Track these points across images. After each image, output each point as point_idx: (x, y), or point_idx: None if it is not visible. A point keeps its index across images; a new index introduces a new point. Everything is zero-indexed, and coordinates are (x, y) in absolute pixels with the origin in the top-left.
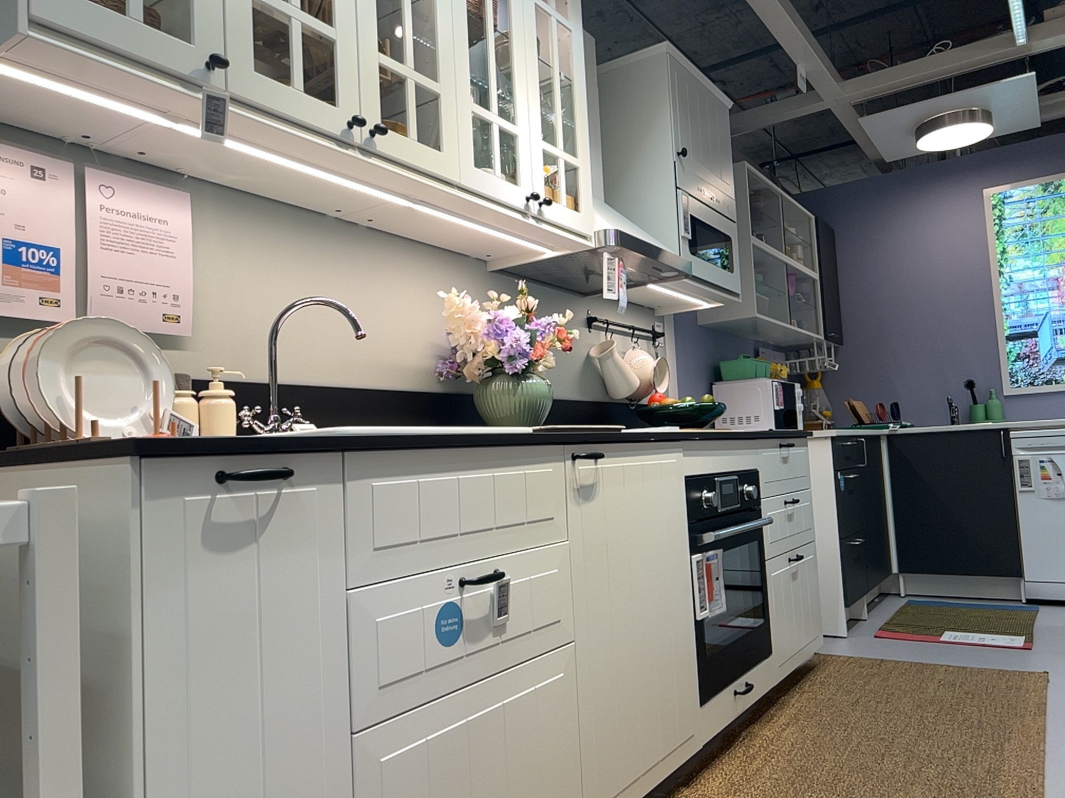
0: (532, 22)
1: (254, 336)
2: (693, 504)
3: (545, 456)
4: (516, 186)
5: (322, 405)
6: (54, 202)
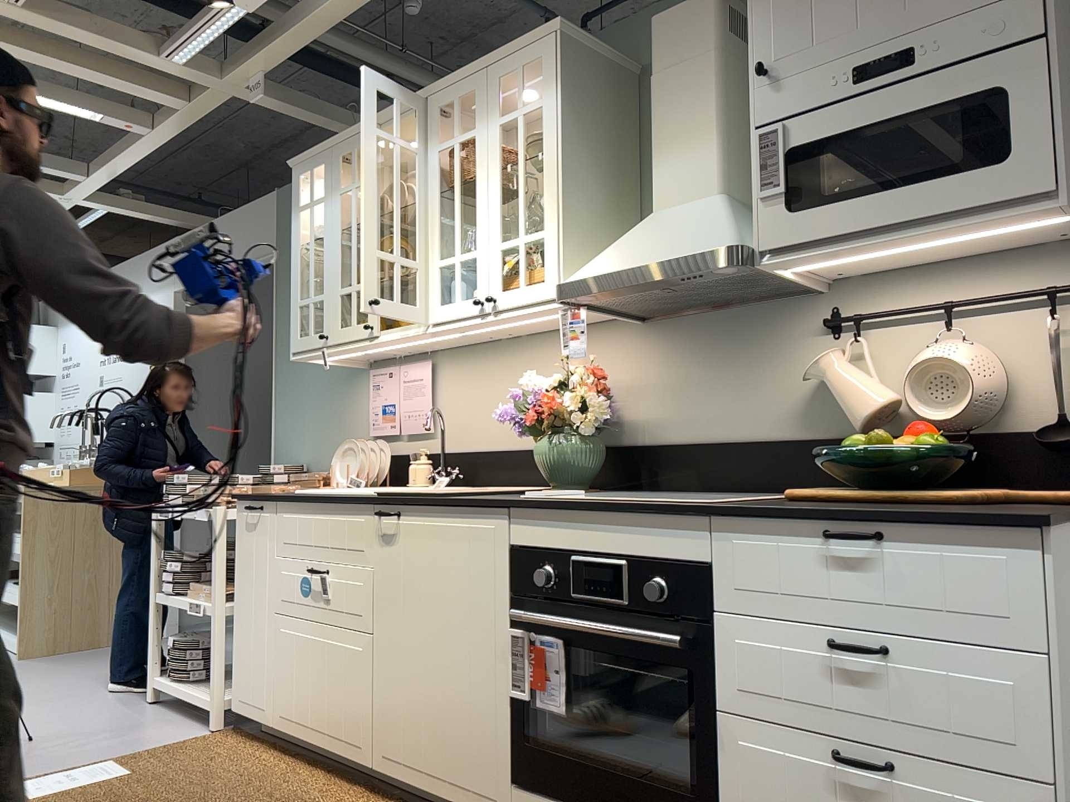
0: (493, 147)
1: (461, 426)
2: (519, 576)
3: (359, 510)
4: (472, 298)
5: (490, 463)
6: (393, 384)
